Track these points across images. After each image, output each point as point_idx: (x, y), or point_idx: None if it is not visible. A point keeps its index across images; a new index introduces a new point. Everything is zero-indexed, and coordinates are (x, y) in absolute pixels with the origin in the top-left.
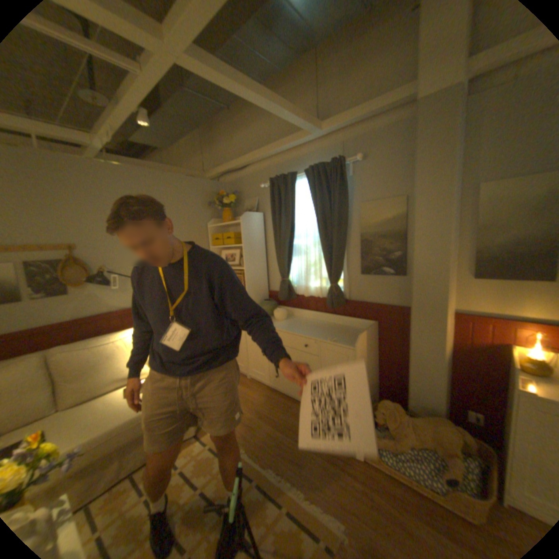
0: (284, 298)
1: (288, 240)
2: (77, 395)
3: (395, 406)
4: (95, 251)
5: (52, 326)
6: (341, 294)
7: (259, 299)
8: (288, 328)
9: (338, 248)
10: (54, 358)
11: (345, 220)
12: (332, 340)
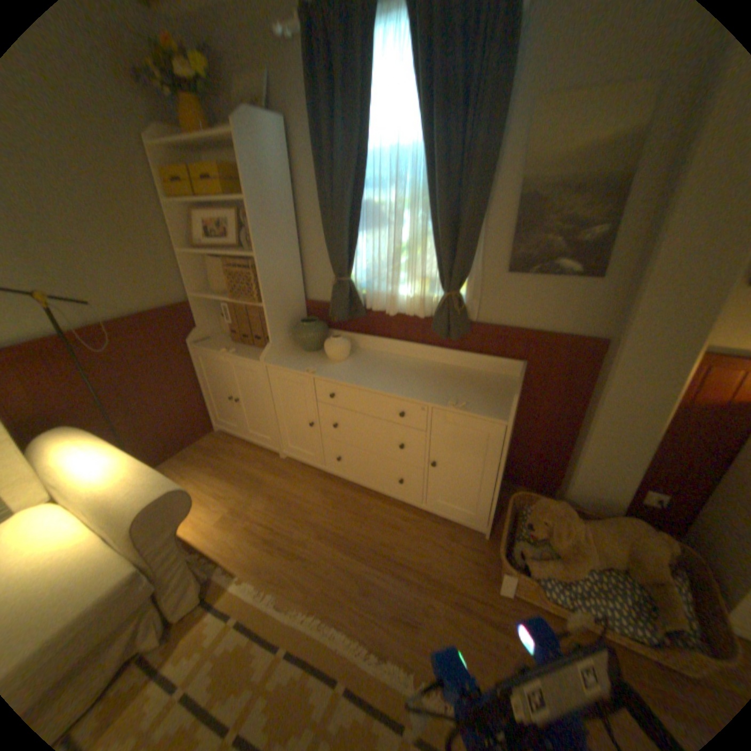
0: (344, 318)
1: (354, 190)
2: None
3: (564, 510)
4: None
5: None
6: (464, 312)
7: (291, 318)
8: (363, 380)
9: (476, 212)
10: None
11: (498, 142)
12: (461, 406)
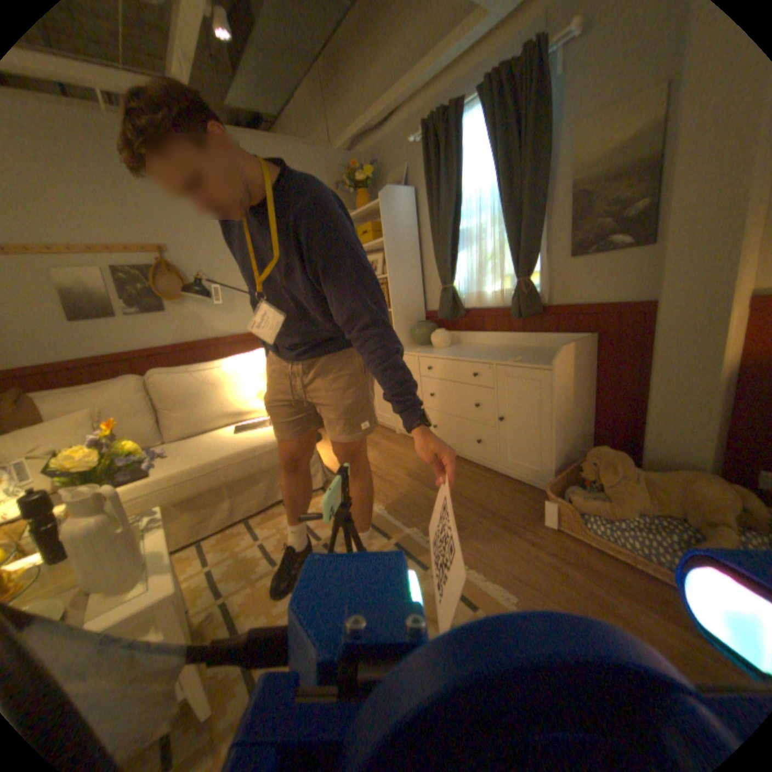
0: (446, 315)
1: (452, 220)
2: (182, 425)
3: (617, 454)
4: (192, 254)
5: (152, 348)
6: (536, 295)
7: (411, 322)
8: (451, 354)
9: (534, 213)
10: (153, 378)
11: (546, 161)
12: (517, 359)
